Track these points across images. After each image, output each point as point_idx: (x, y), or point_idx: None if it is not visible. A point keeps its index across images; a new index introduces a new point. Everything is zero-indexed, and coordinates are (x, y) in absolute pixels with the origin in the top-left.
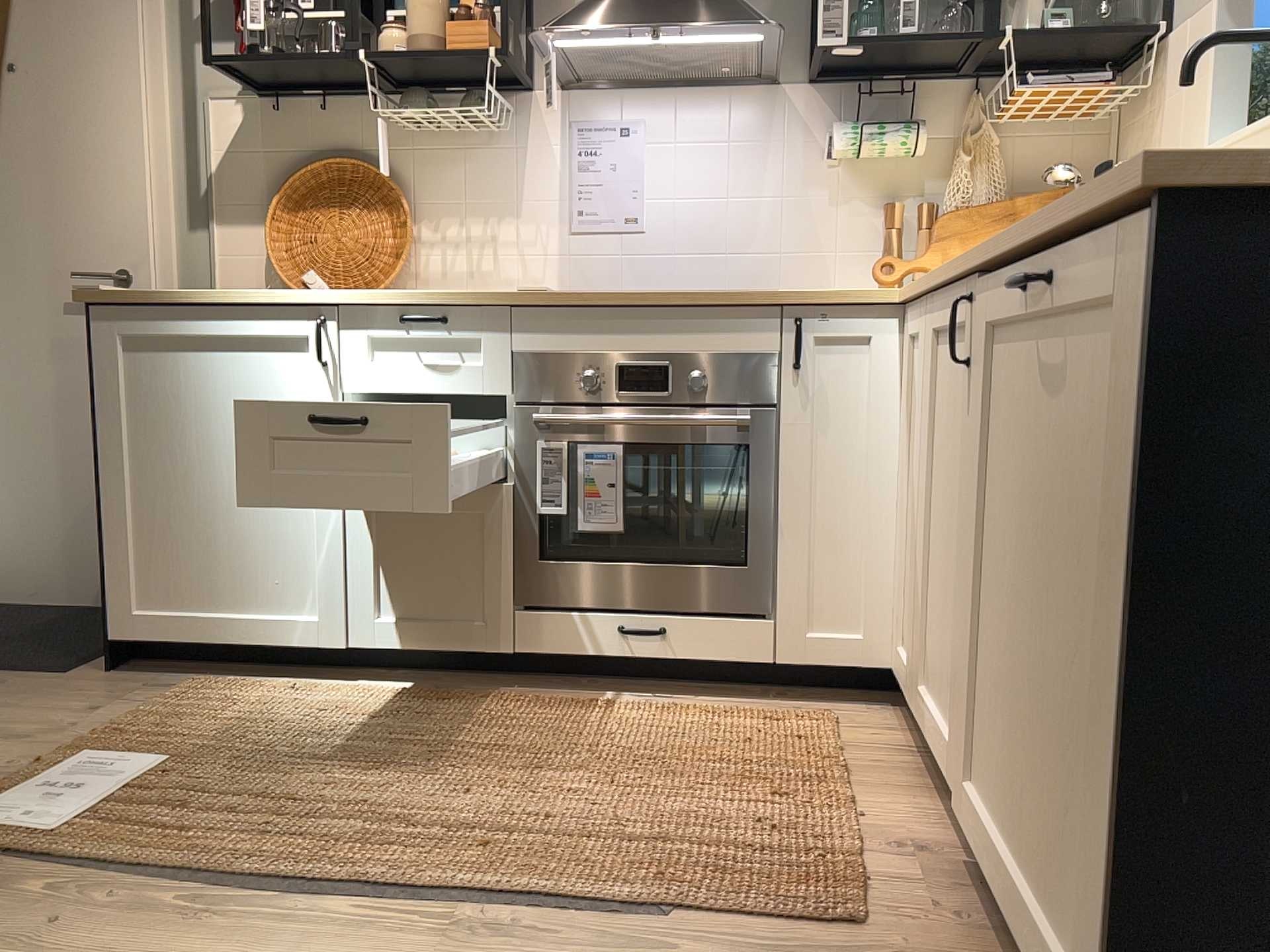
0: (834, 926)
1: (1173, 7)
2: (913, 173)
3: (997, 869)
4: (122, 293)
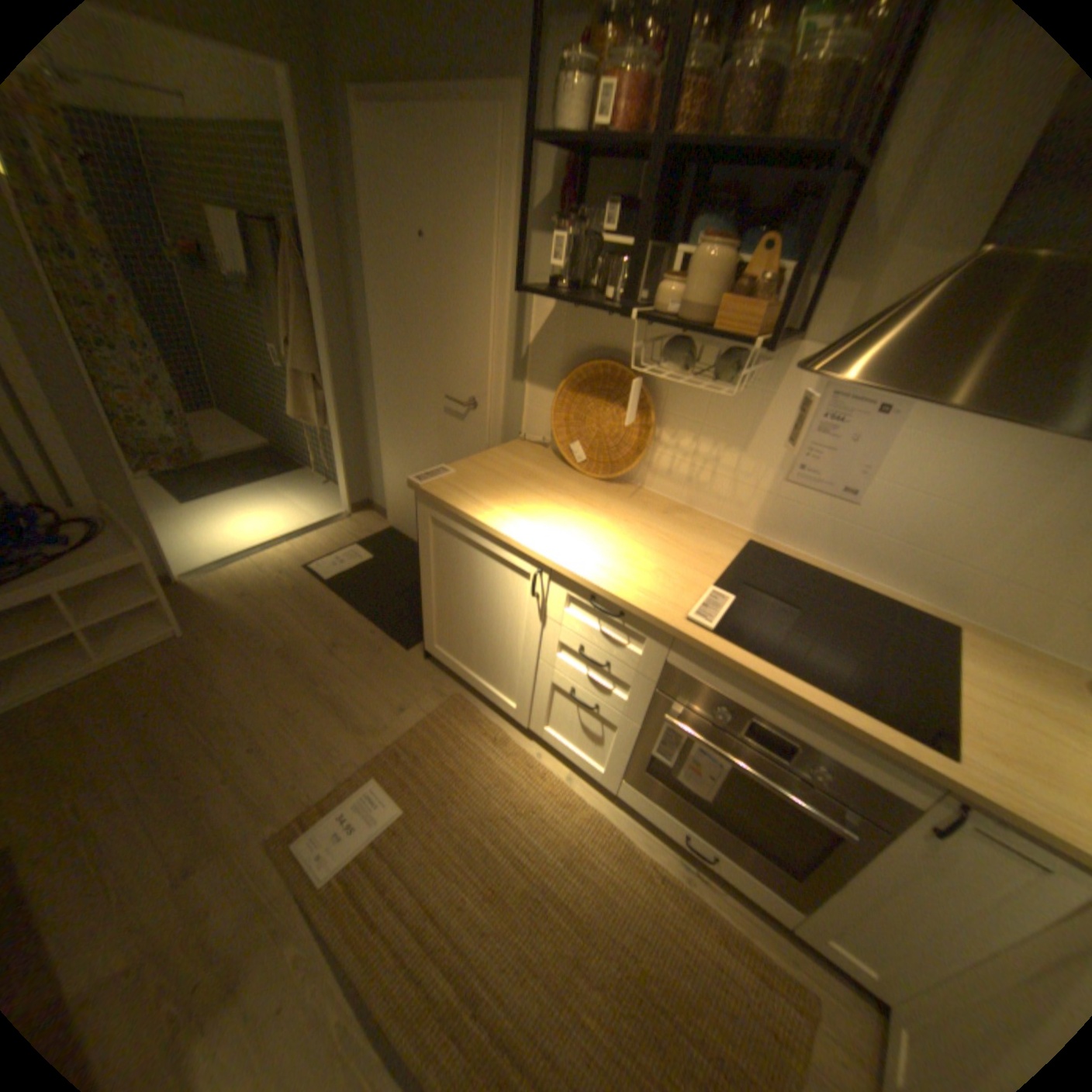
0: None
1: None
2: None
3: None
4: (432, 493)
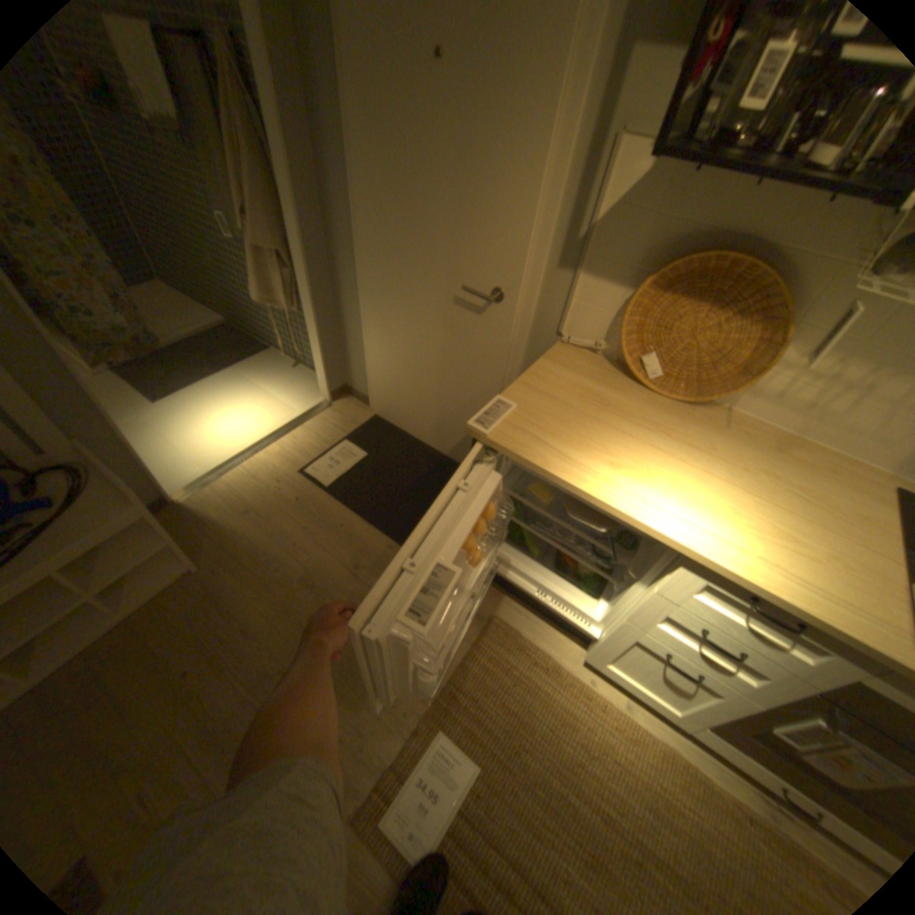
0: None
1: None
2: None
3: None
4: (506, 446)
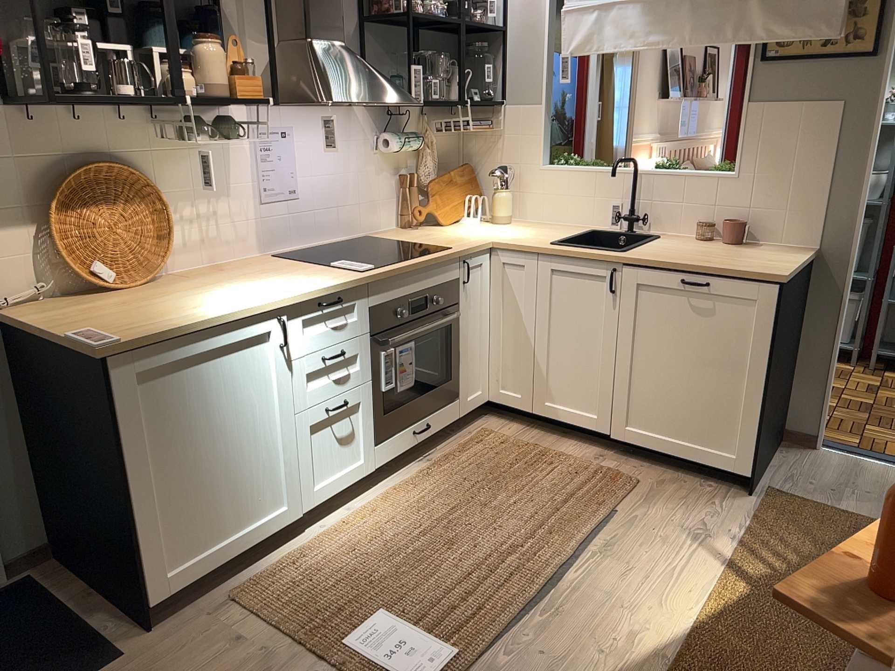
0: (637, 485)
1: (510, 94)
2: (405, 155)
3: (652, 446)
4: (140, 338)
